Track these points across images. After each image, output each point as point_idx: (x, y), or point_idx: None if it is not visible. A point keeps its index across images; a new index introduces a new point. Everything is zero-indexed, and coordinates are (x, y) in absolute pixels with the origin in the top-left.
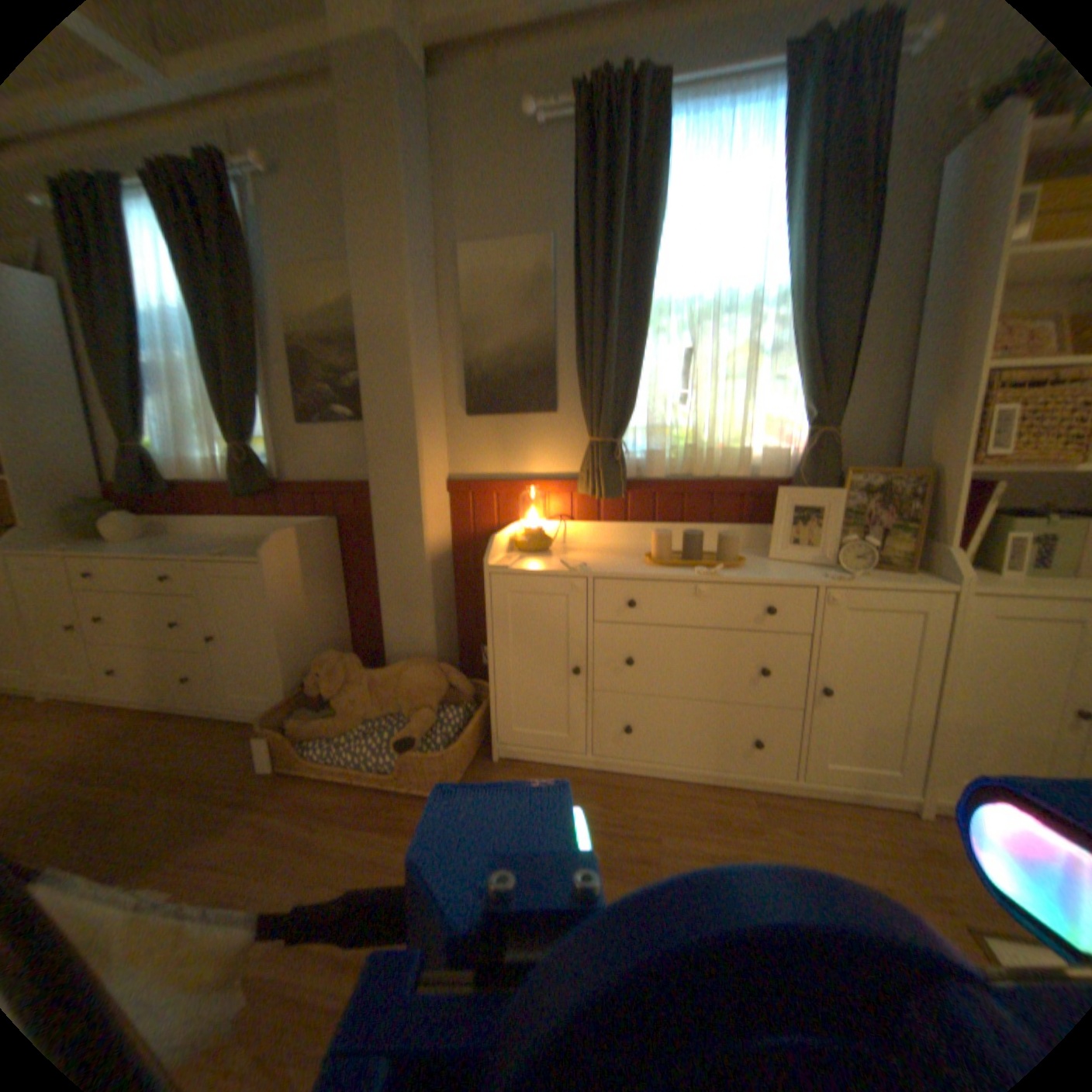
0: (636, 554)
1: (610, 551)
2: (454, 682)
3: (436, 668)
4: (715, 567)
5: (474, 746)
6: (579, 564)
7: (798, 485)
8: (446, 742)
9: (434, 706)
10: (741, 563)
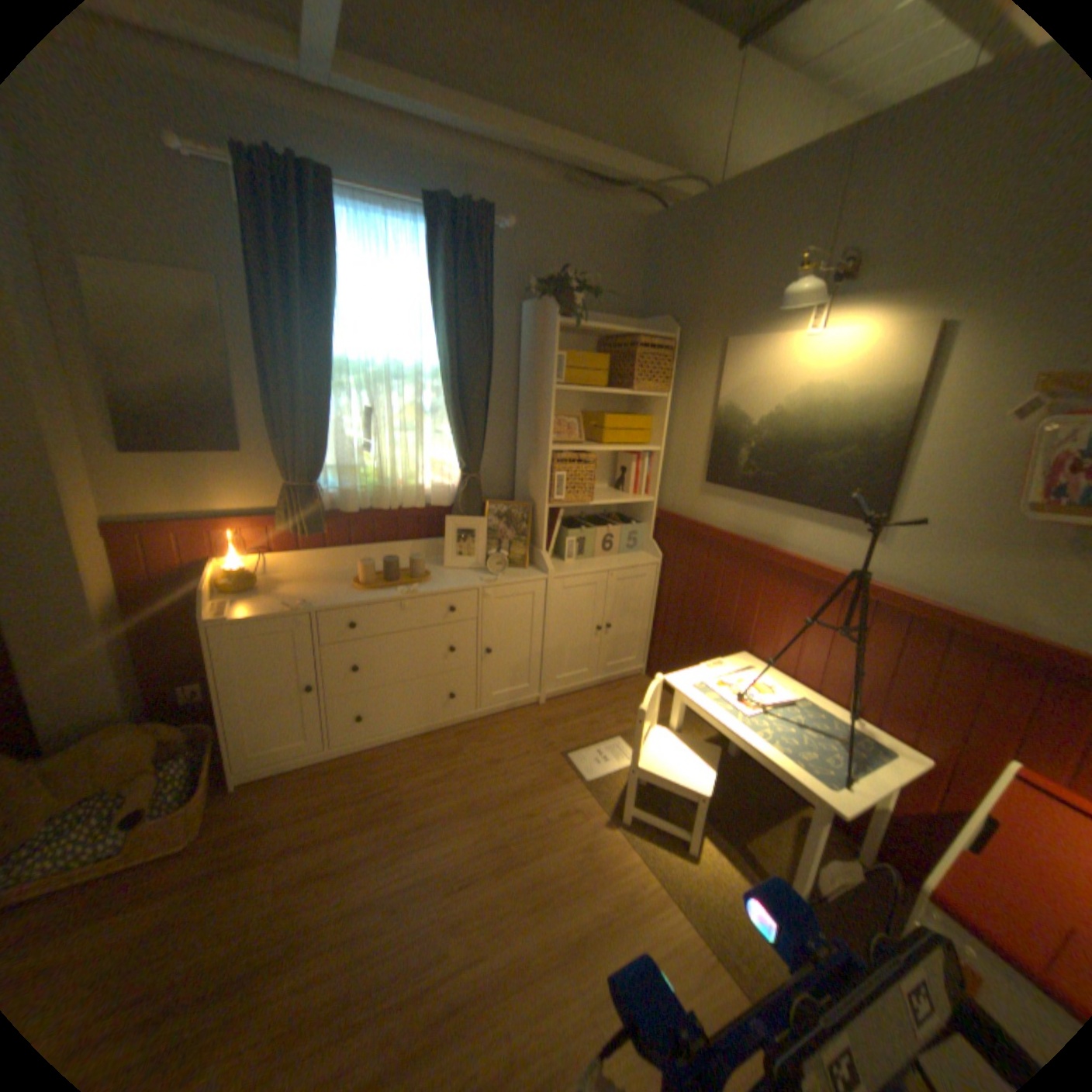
0: (342, 580)
1: (316, 579)
2: (163, 740)
3: (137, 734)
4: (410, 585)
5: (203, 790)
6: (298, 603)
7: (457, 513)
8: (177, 799)
9: (149, 771)
10: (427, 579)
